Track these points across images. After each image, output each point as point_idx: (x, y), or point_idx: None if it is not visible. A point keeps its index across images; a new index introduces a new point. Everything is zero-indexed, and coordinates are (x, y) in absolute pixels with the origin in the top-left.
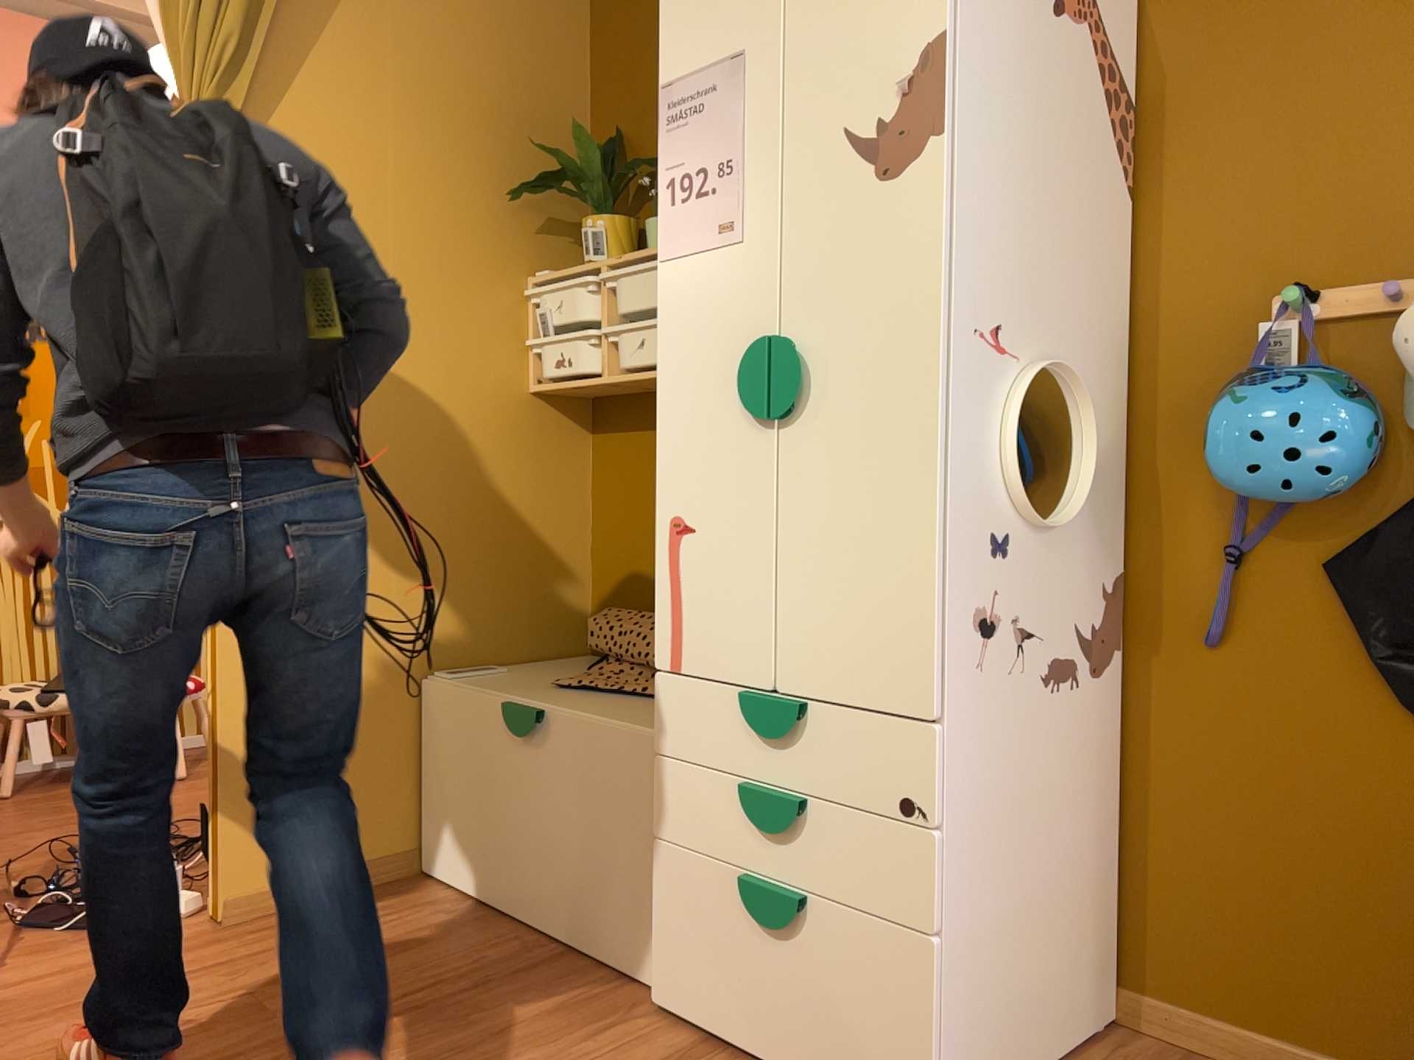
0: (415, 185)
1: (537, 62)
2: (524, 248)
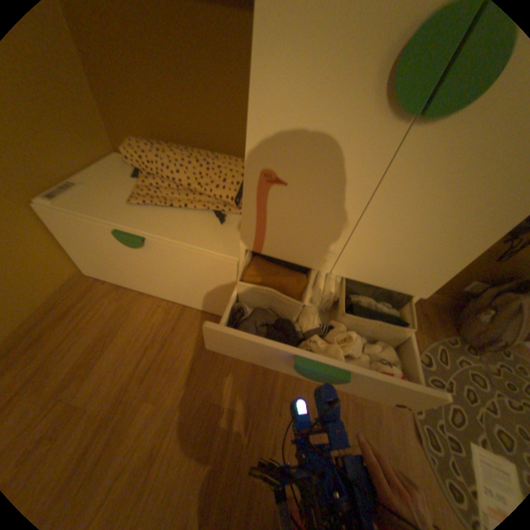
0: None
1: None
2: None
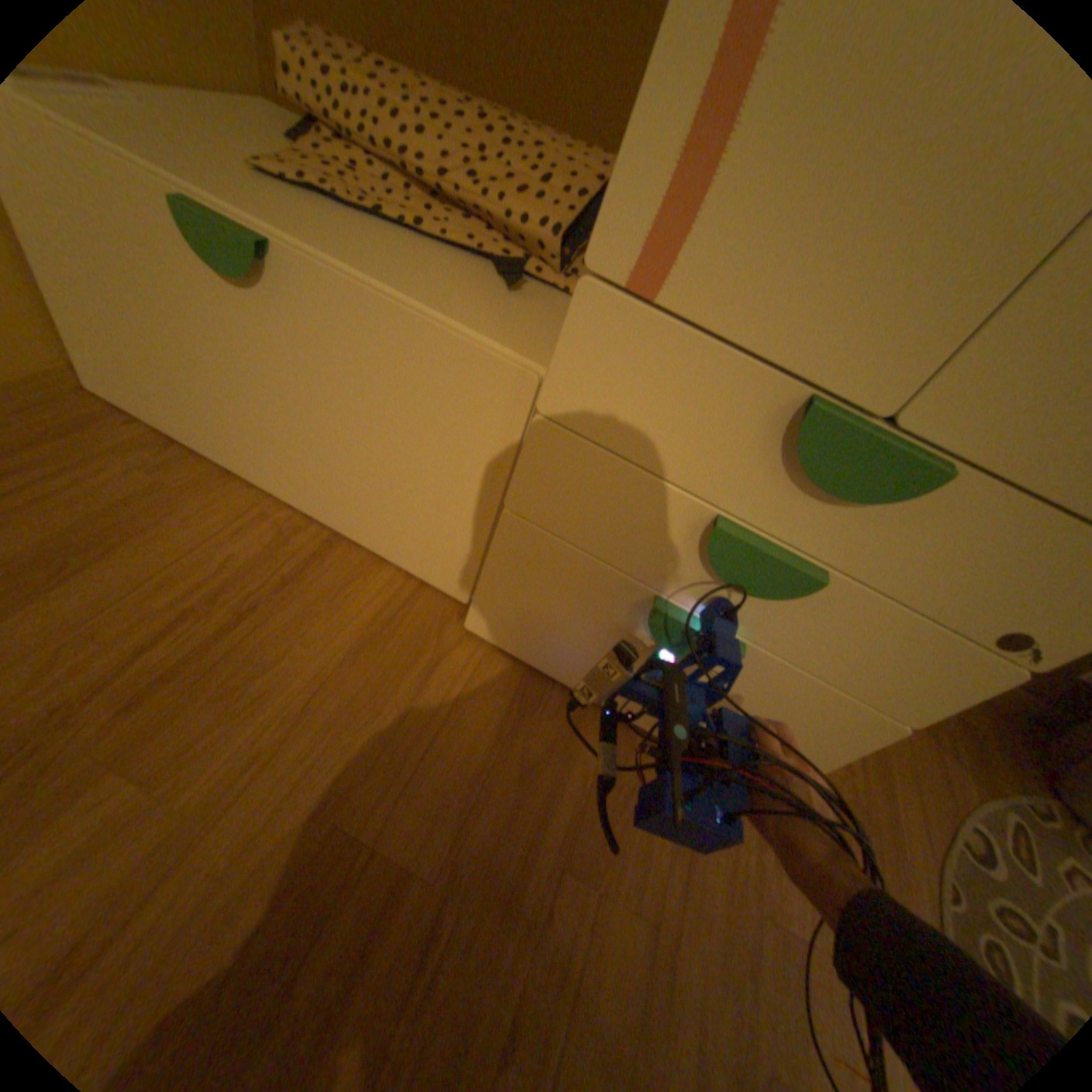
0: None
1: None
2: None
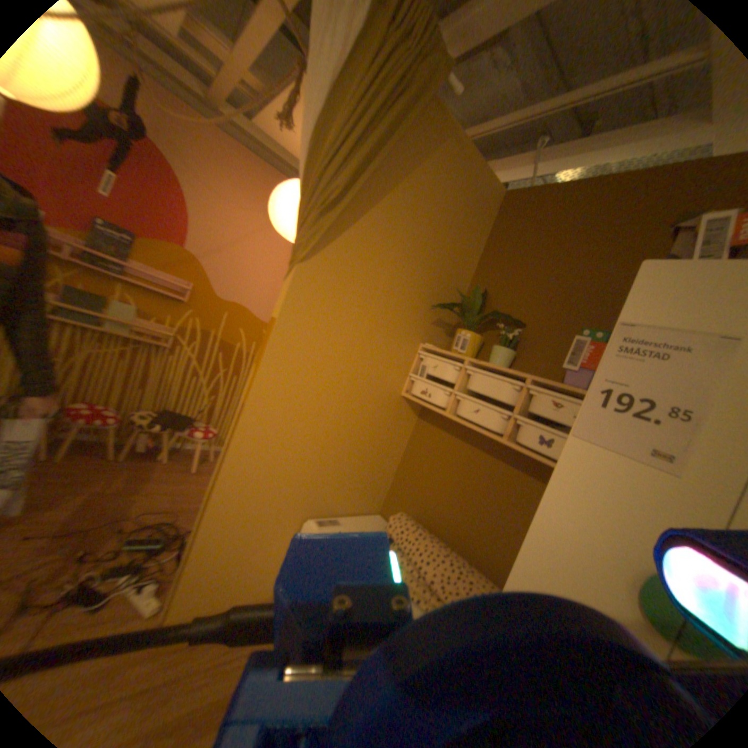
0: (391, 289)
1: (462, 246)
2: (424, 331)
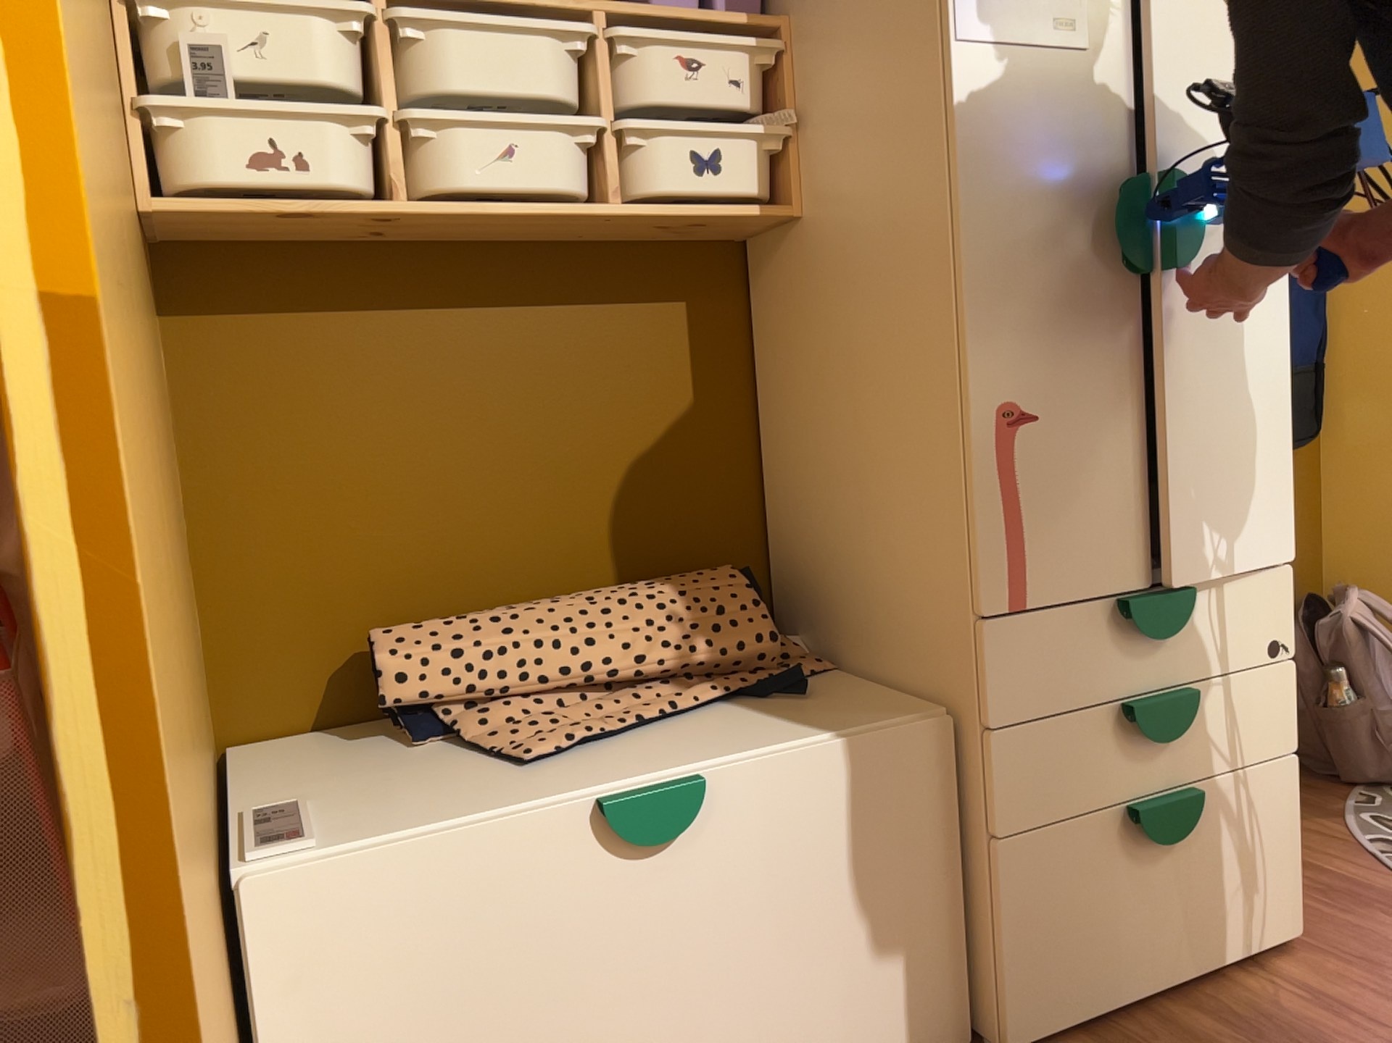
0: None
1: None
2: None
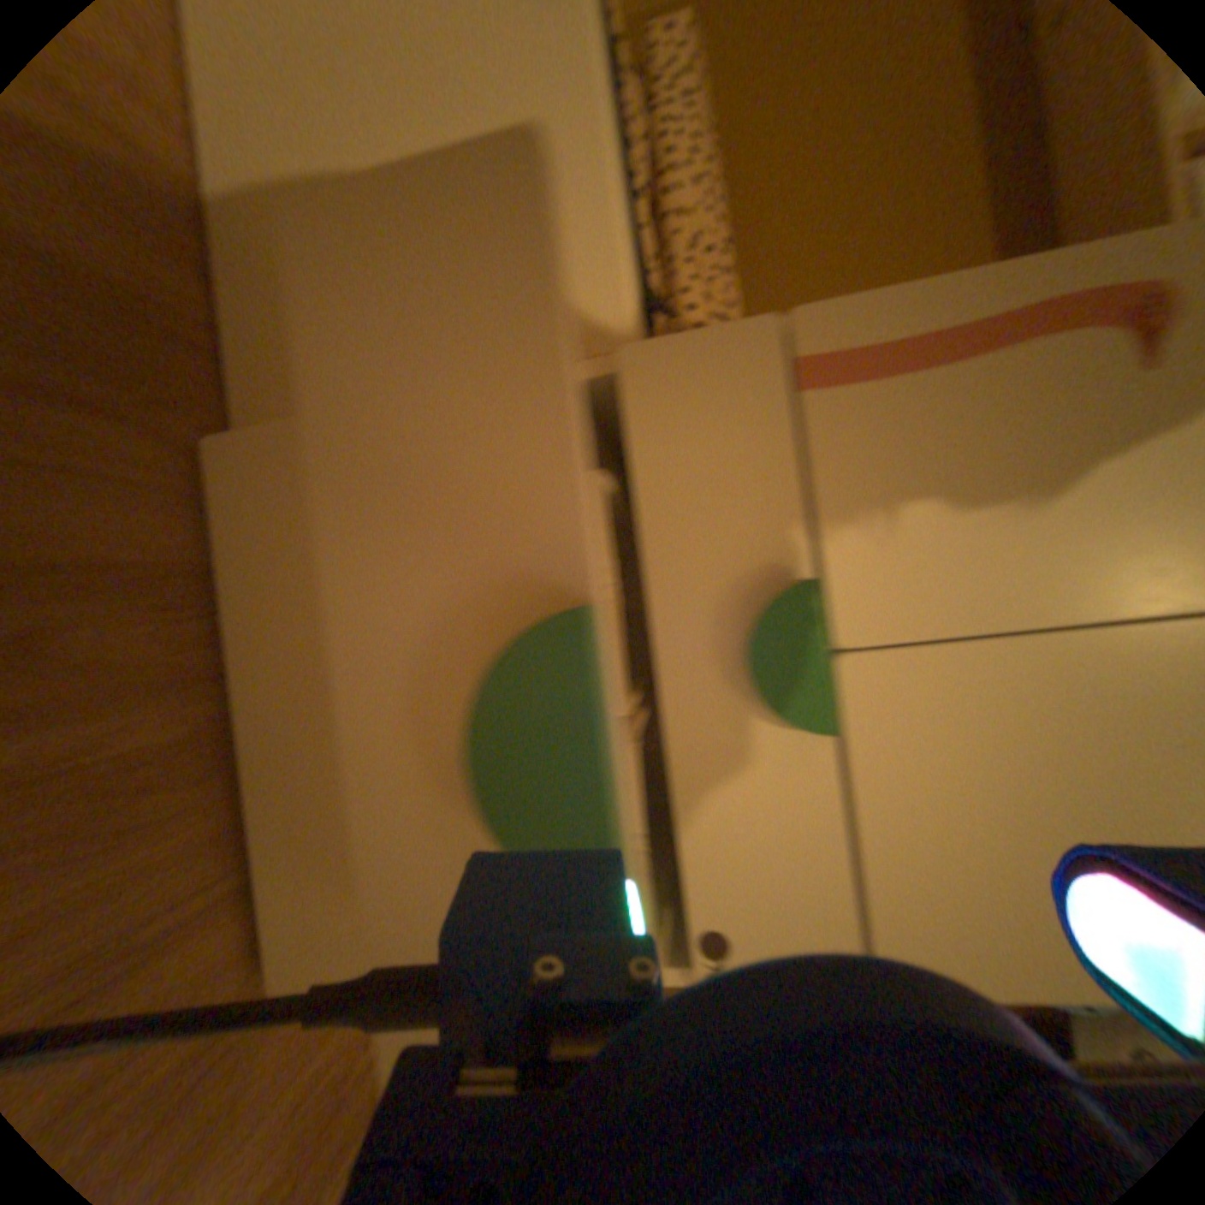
0: None
1: None
2: None
